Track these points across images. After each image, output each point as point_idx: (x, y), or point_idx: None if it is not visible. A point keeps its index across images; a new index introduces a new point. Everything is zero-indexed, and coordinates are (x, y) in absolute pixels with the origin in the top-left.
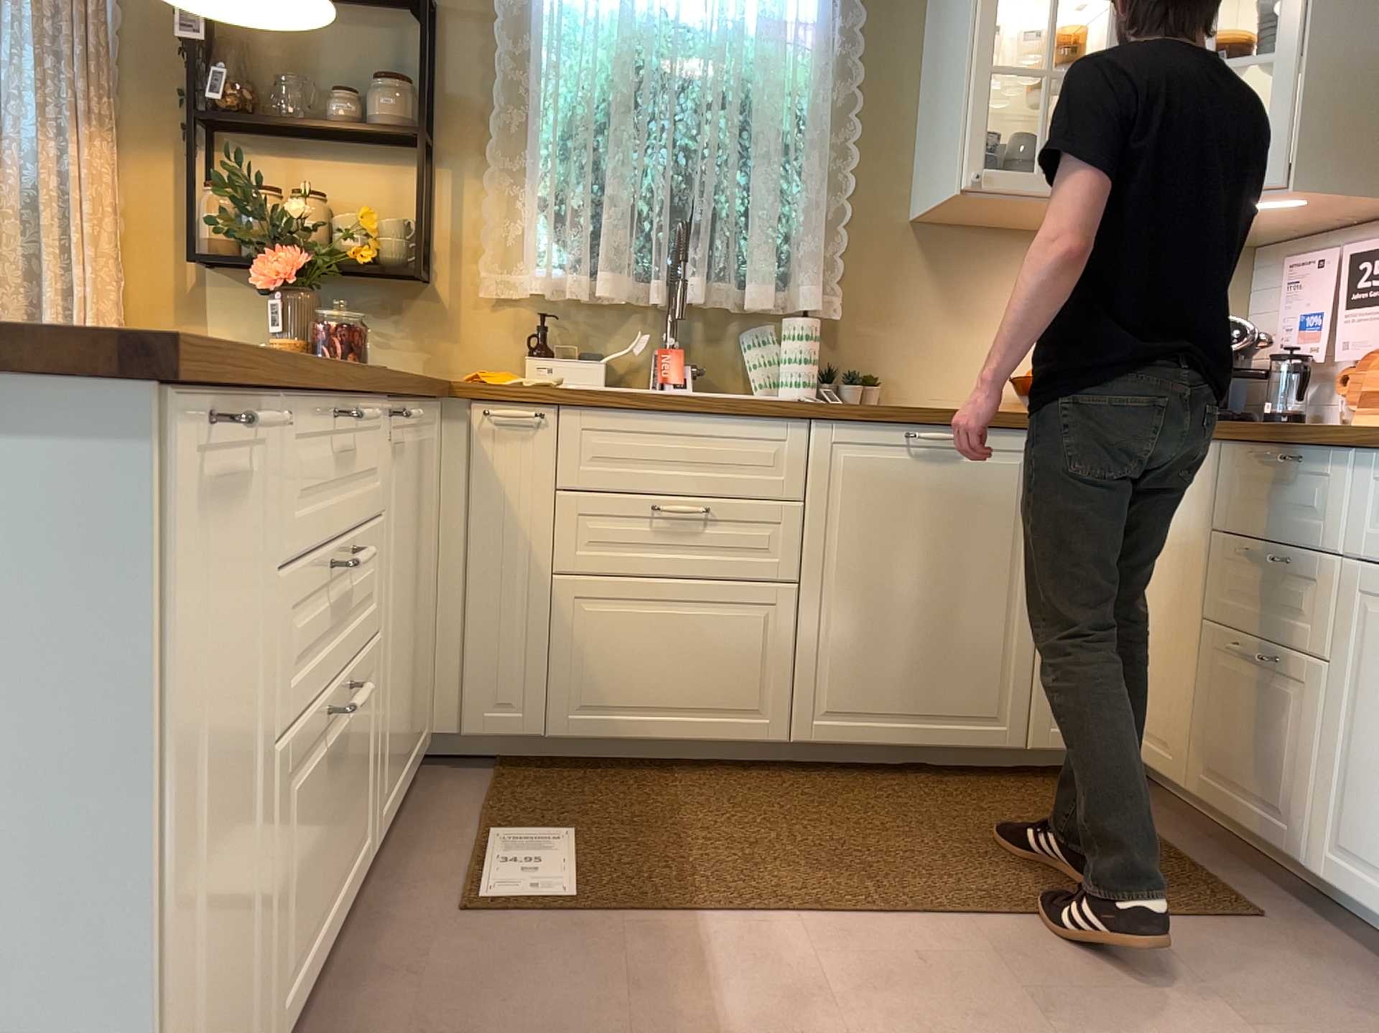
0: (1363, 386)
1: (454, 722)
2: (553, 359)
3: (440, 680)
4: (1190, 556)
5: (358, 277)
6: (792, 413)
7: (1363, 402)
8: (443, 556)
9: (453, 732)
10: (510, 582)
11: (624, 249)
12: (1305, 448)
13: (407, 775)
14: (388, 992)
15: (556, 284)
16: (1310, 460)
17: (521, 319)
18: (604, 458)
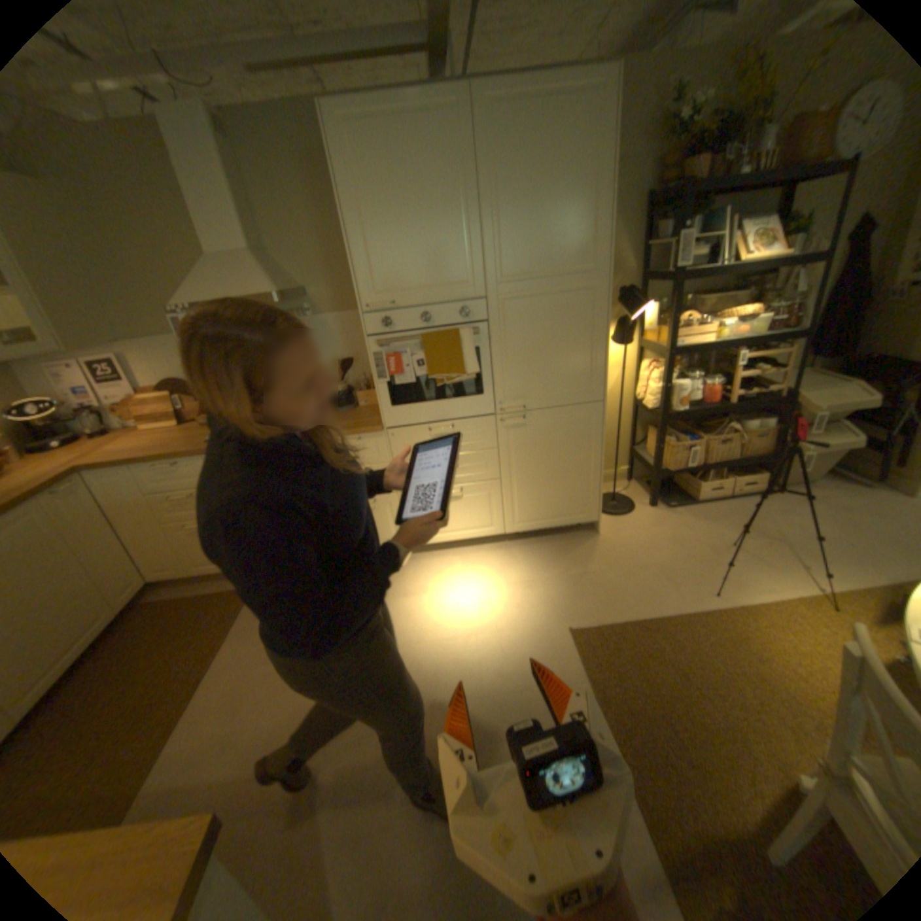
0: (128, 413)
1: None
2: None
3: None
4: (135, 508)
5: None
6: None
7: (135, 420)
8: None
9: None
10: None
11: None
12: (178, 459)
13: None
14: None
15: None
16: (180, 462)
17: None
18: None
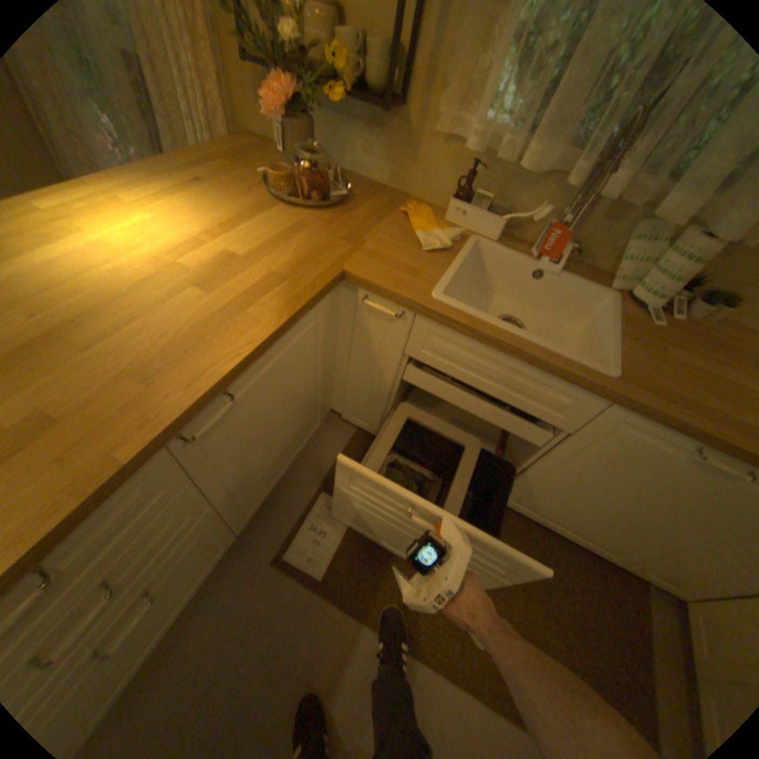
0: None
1: (340, 410)
2: (469, 206)
3: (335, 396)
4: None
5: (356, 85)
6: (601, 396)
7: None
8: (339, 353)
9: (340, 413)
10: (371, 381)
11: (569, 118)
12: None
13: (289, 465)
14: (211, 620)
15: (498, 133)
16: None
17: (463, 155)
18: (440, 353)
